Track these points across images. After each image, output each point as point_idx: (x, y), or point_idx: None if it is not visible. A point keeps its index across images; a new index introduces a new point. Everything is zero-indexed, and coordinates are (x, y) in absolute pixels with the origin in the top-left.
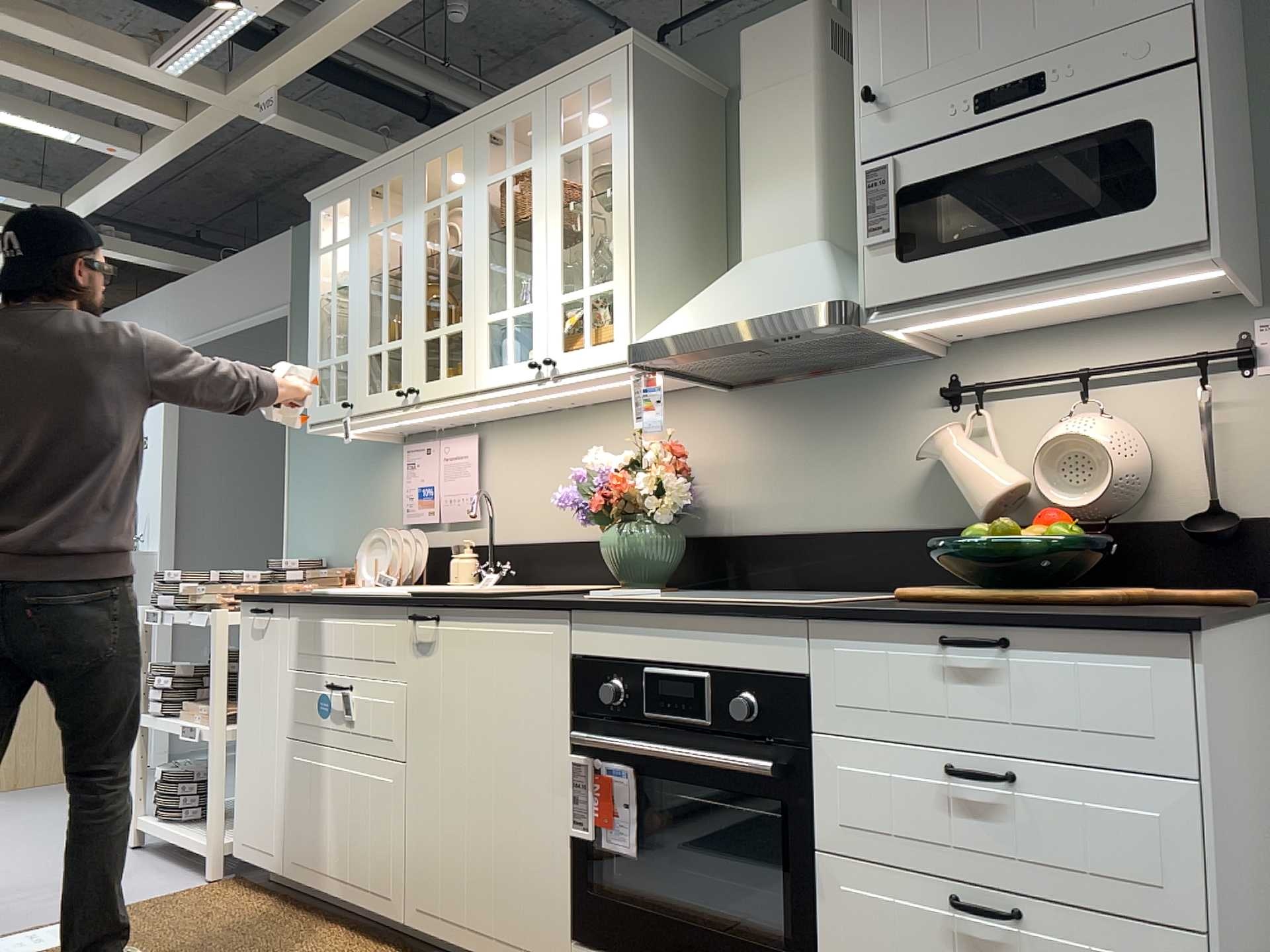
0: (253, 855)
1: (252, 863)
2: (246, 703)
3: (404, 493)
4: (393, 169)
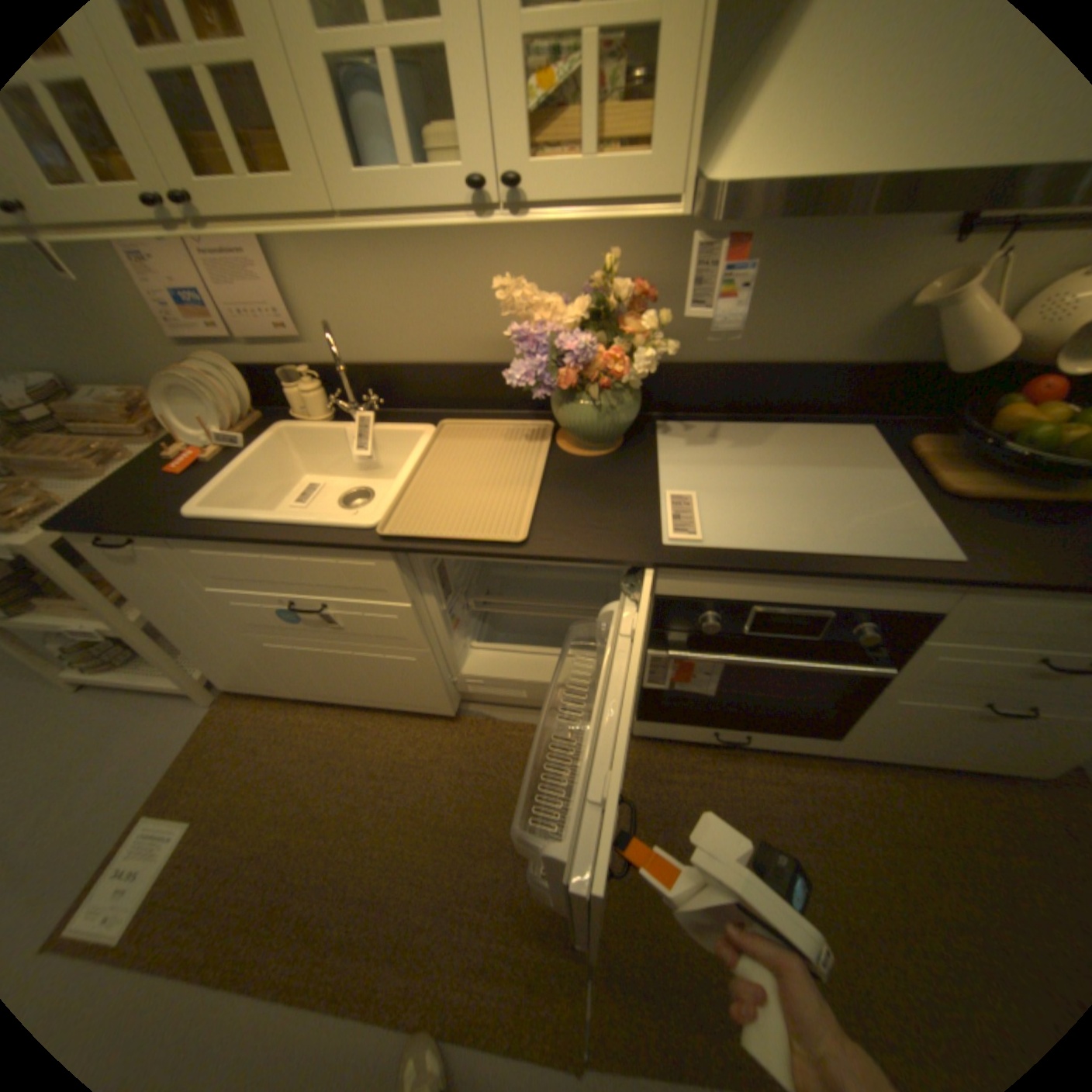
0: (248, 691)
1: (250, 694)
2: (153, 611)
3: (147, 297)
4: None
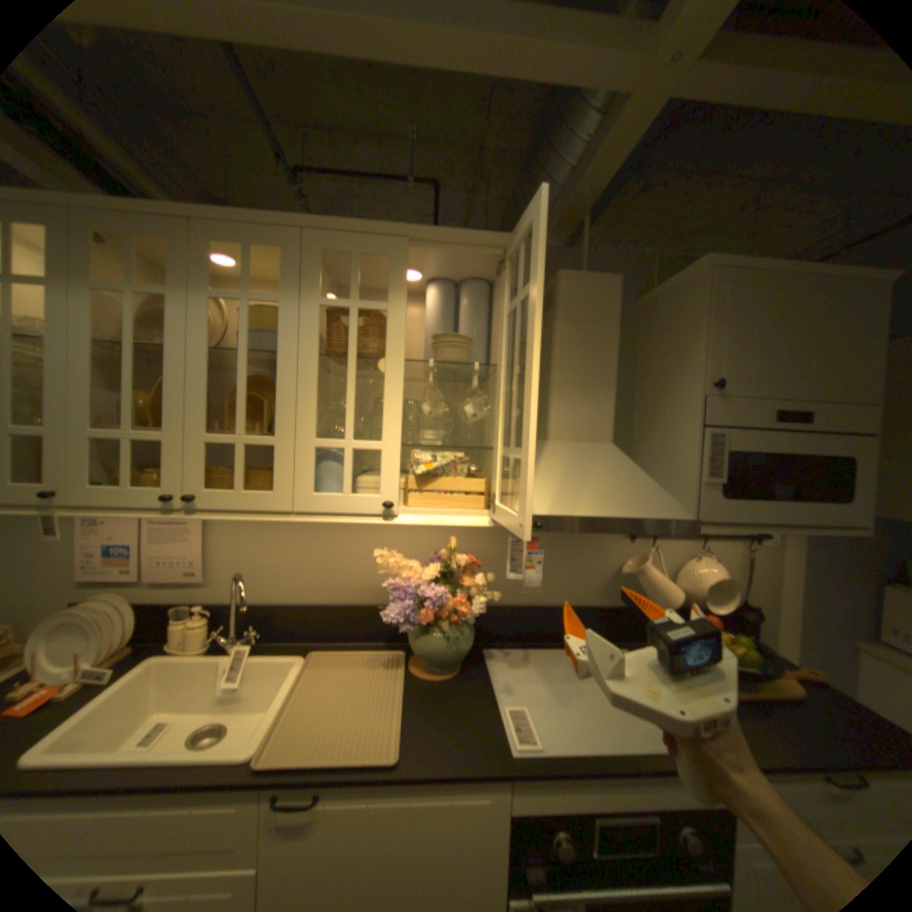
0: None
1: None
2: None
3: (80, 549)
4: (145, 221)
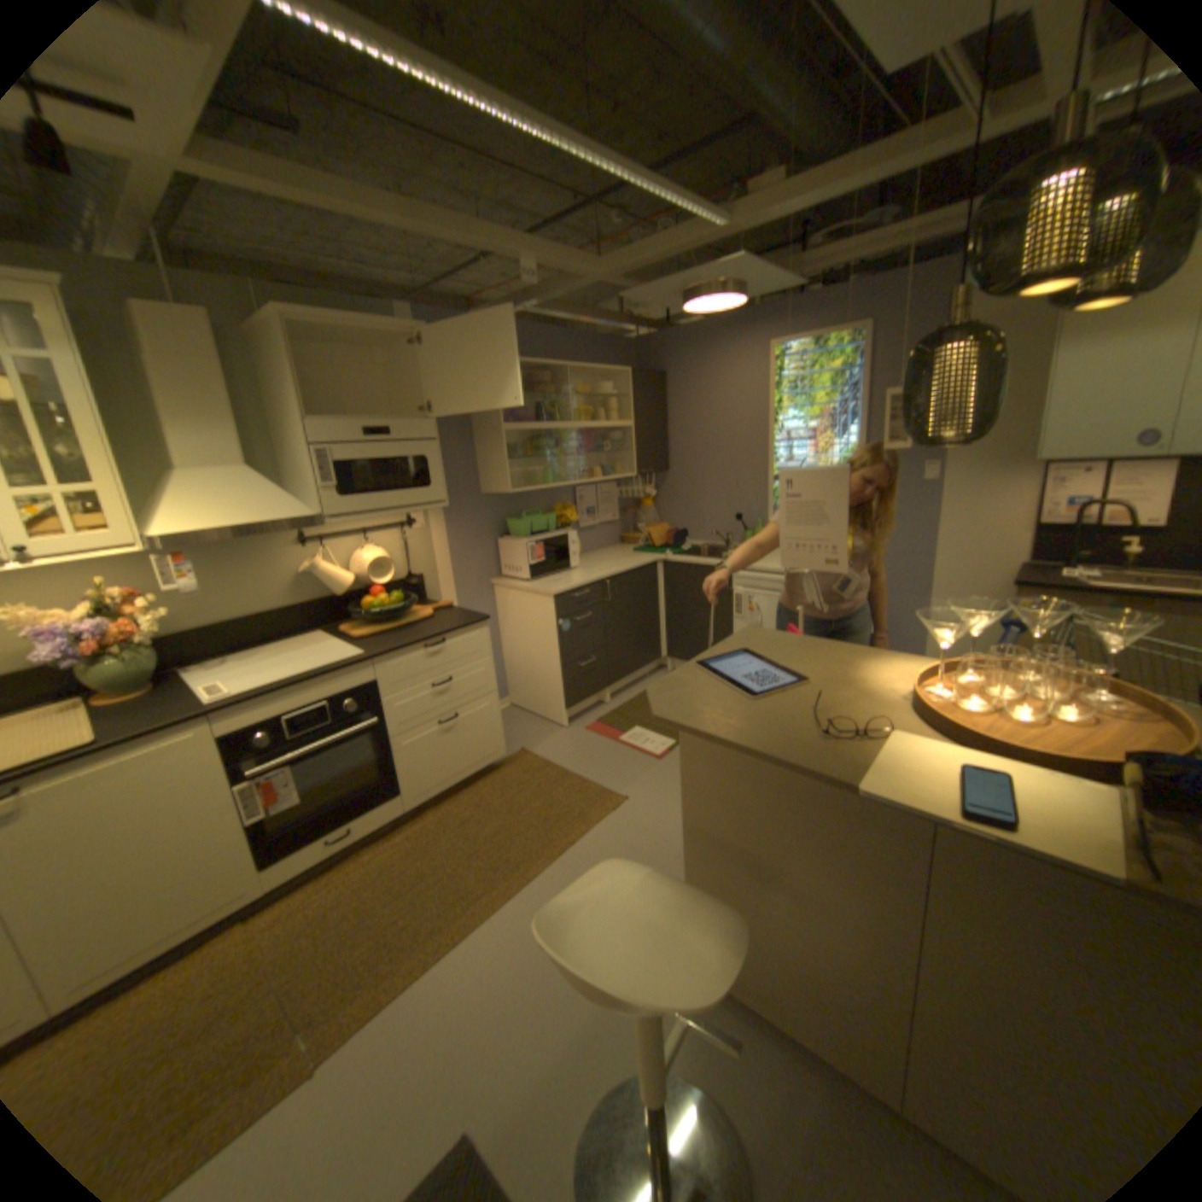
0: None
1: None
2: None
3: None
4: None
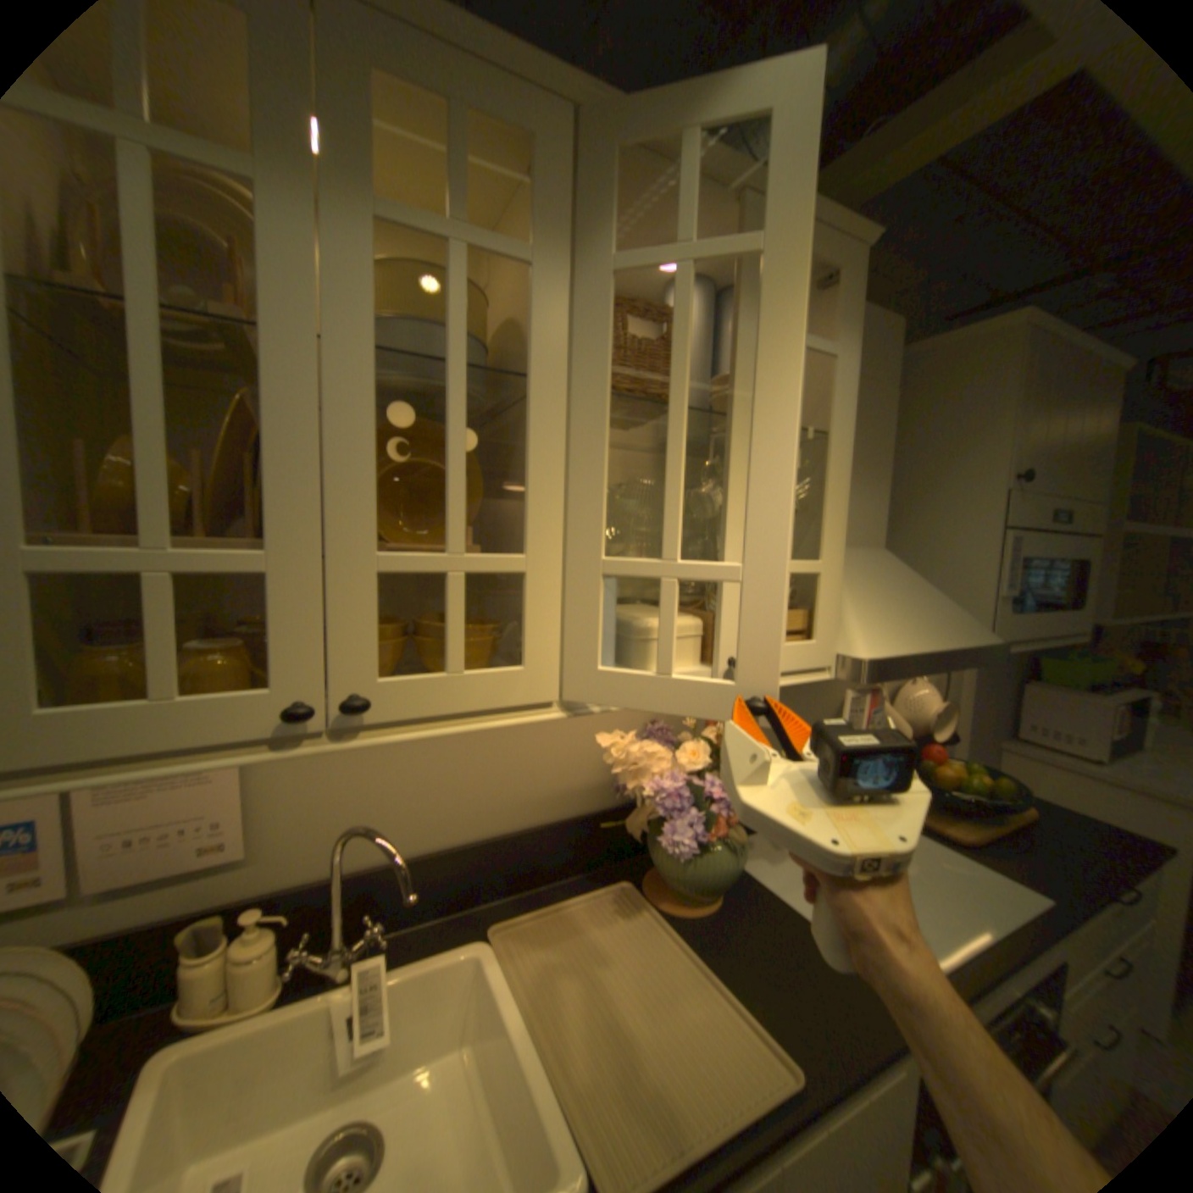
0: None
1: None
2: None
3: None
4: None
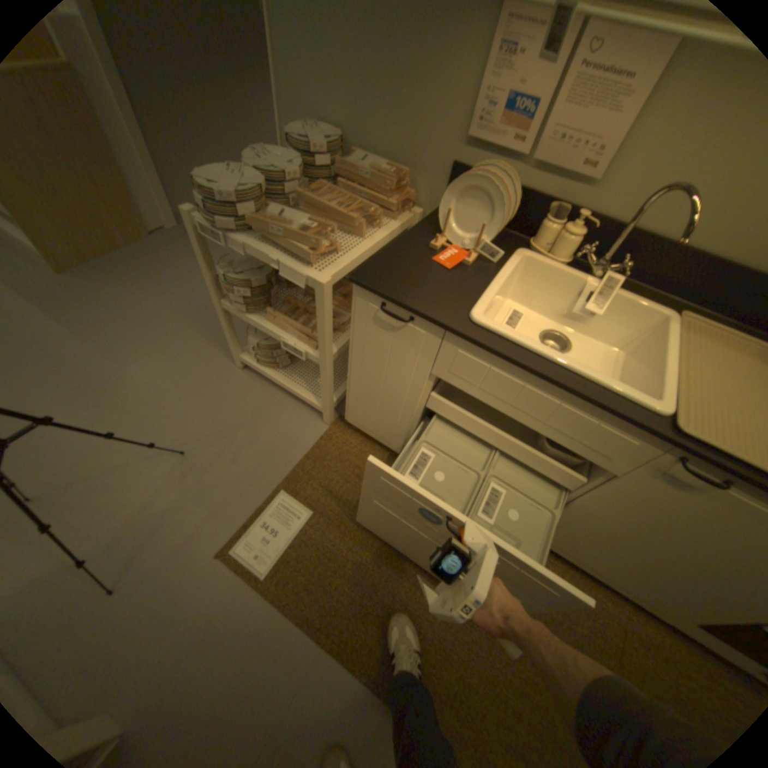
0: (368, 432)
1: (367, 434)
2: (362, 362)
3: (485, 90)
4: None
